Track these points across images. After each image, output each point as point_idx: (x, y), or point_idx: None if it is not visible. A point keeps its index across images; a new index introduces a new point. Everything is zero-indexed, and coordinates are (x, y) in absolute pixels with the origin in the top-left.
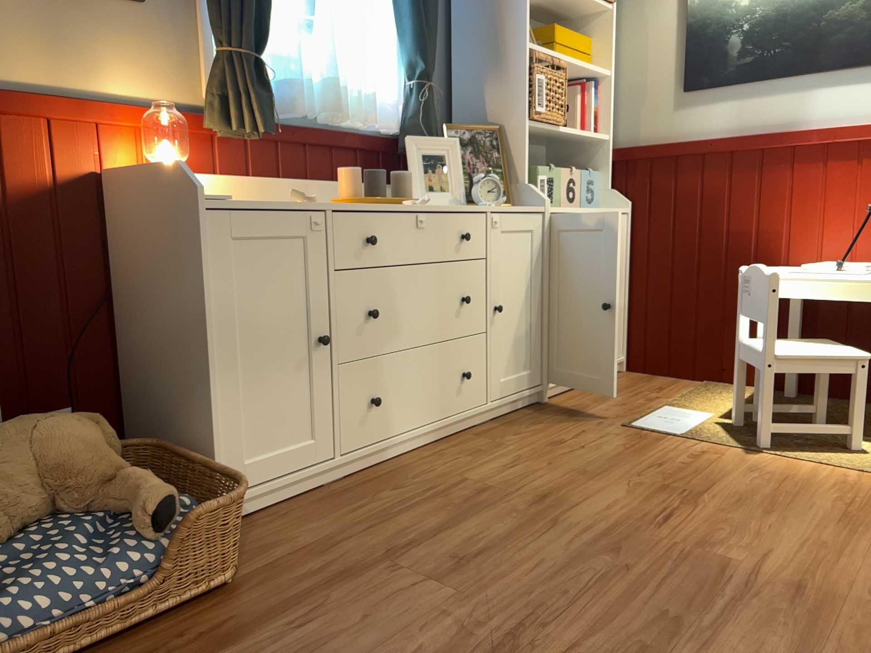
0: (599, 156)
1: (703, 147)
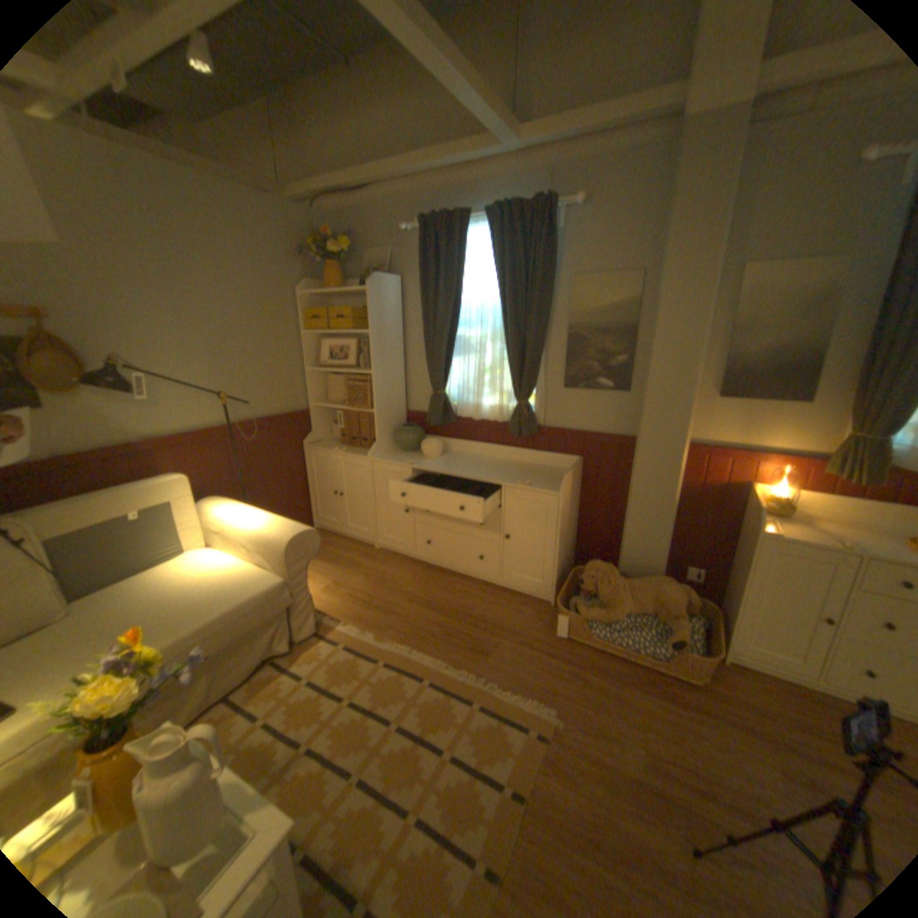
0: None
1: None
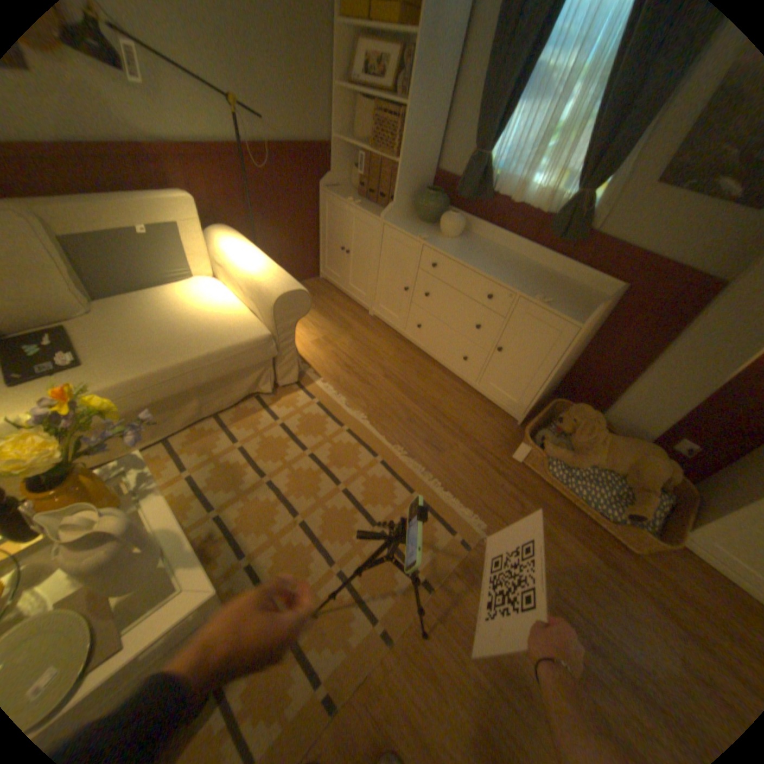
0: None
1: None
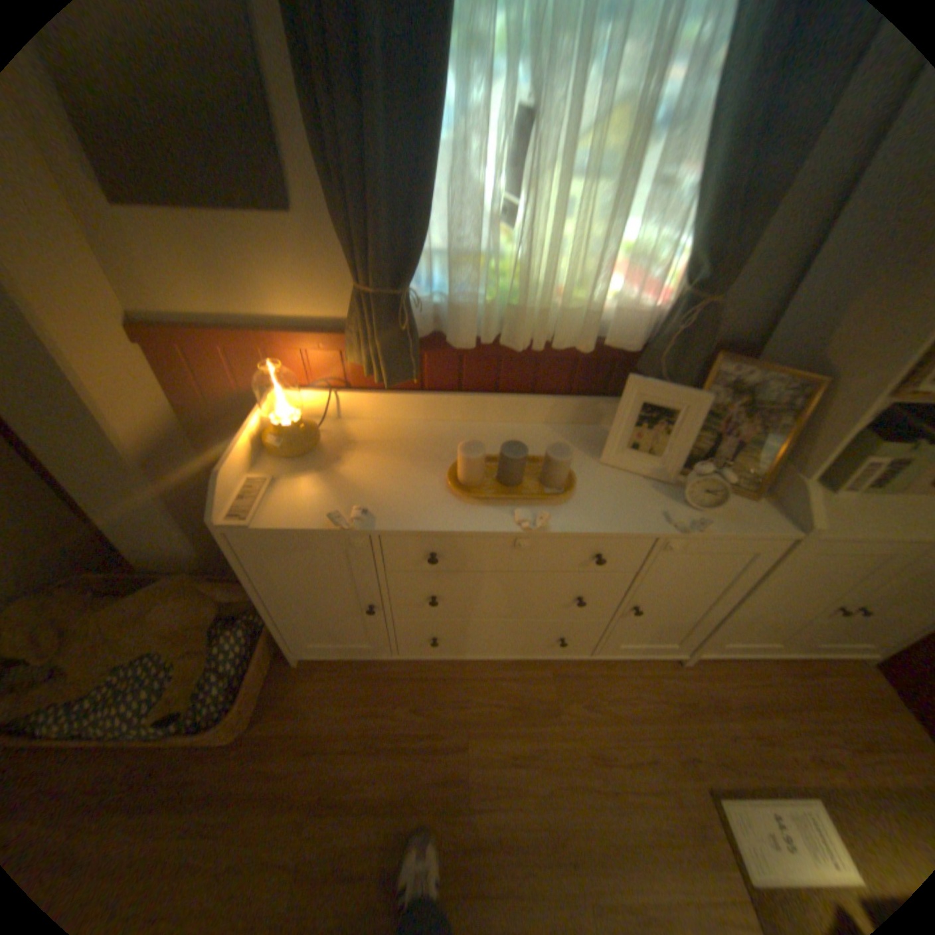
0: None
1: None
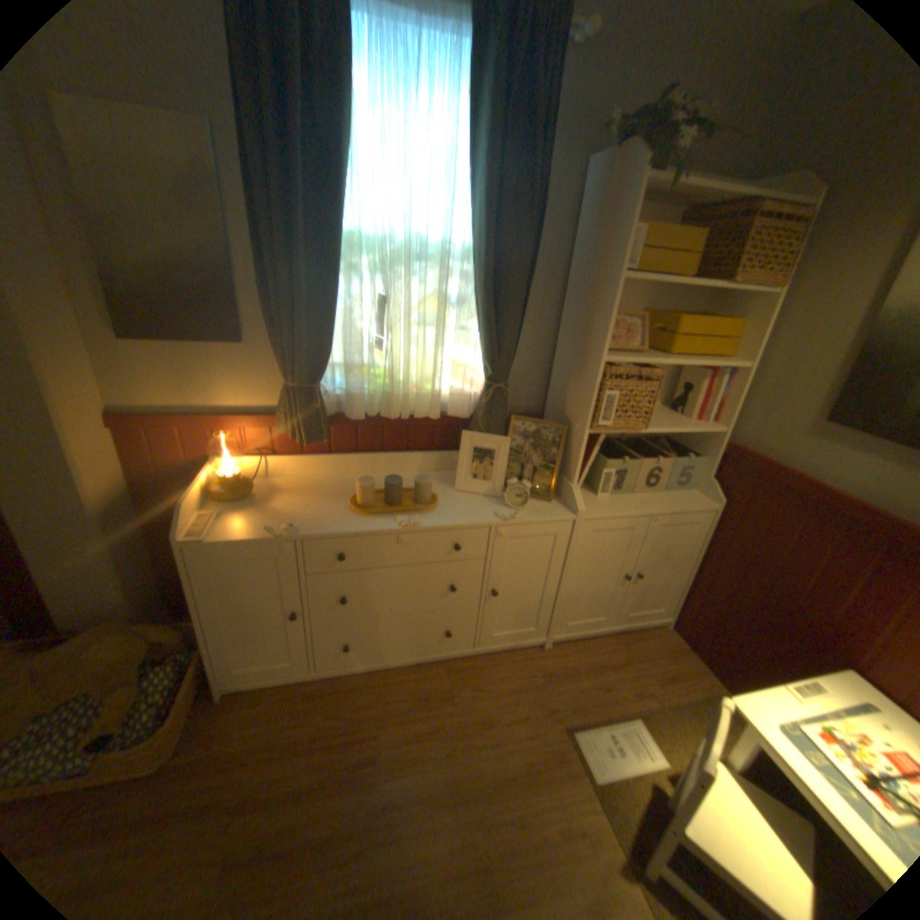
0: (712, 444)
1: (821, 495)
